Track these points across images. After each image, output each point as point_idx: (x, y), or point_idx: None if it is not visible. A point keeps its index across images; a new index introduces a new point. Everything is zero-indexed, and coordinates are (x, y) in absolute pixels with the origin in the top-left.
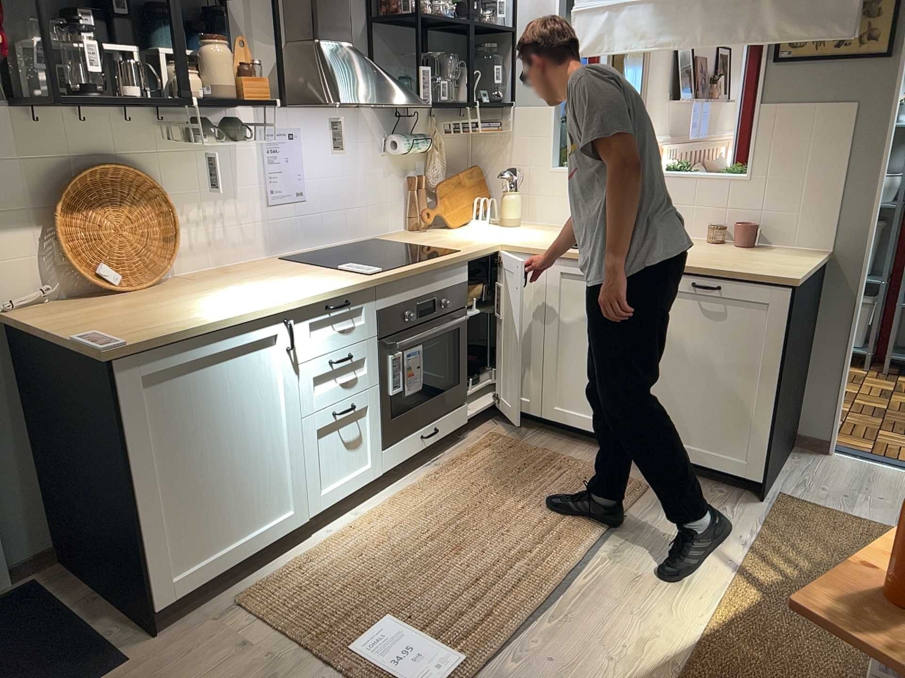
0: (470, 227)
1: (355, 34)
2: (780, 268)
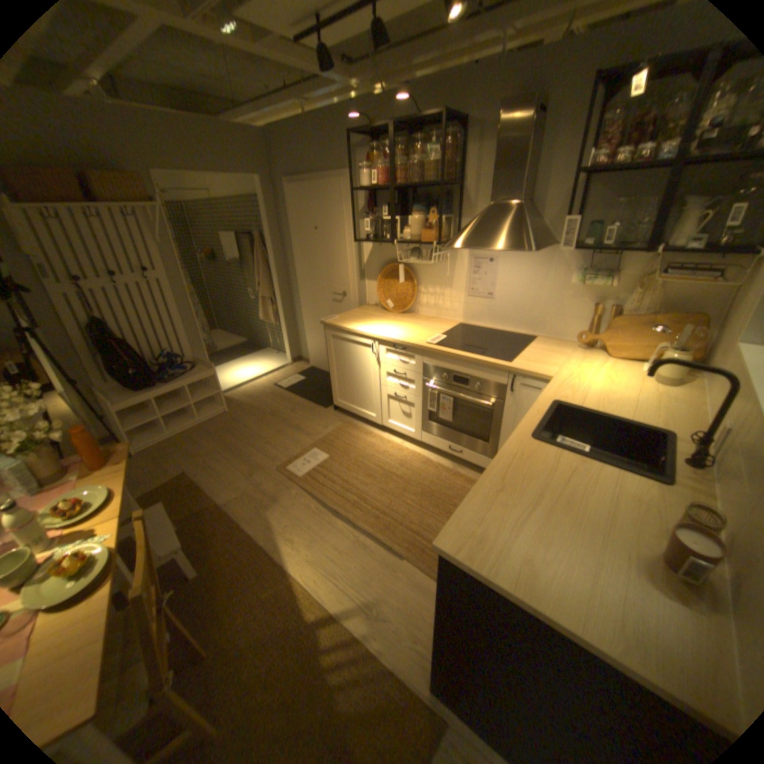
0: (629, 365)
1: (569, 186)
2: (503, 552)
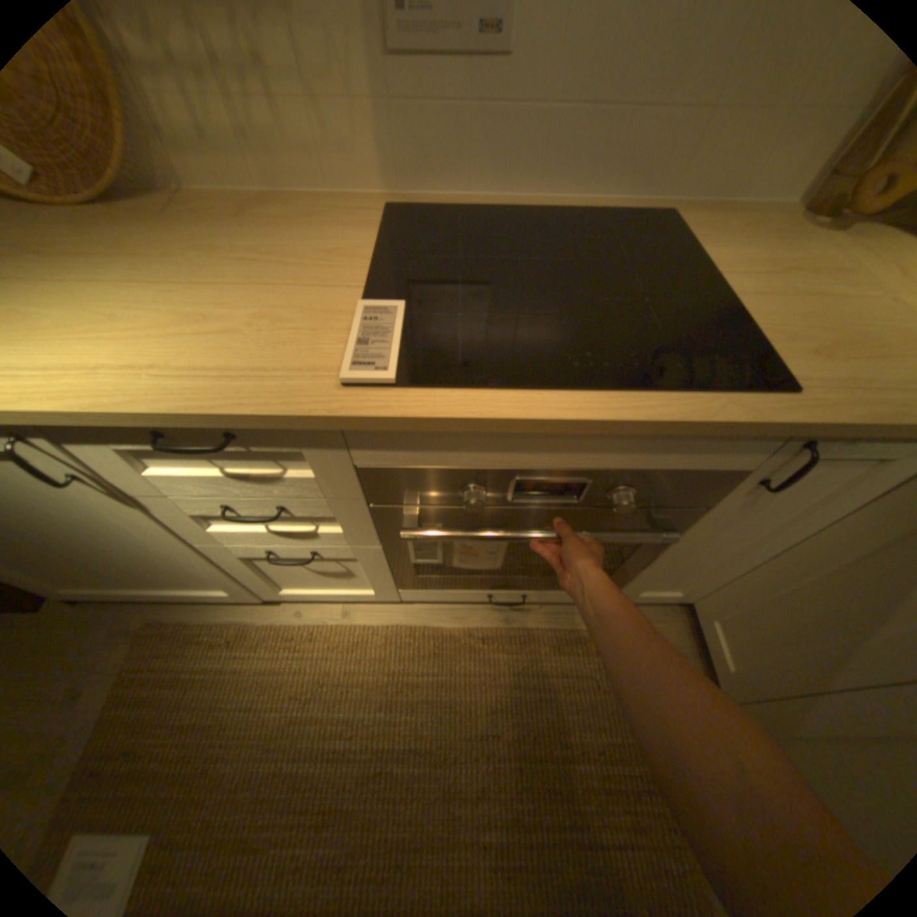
0: None
1: None
2: None
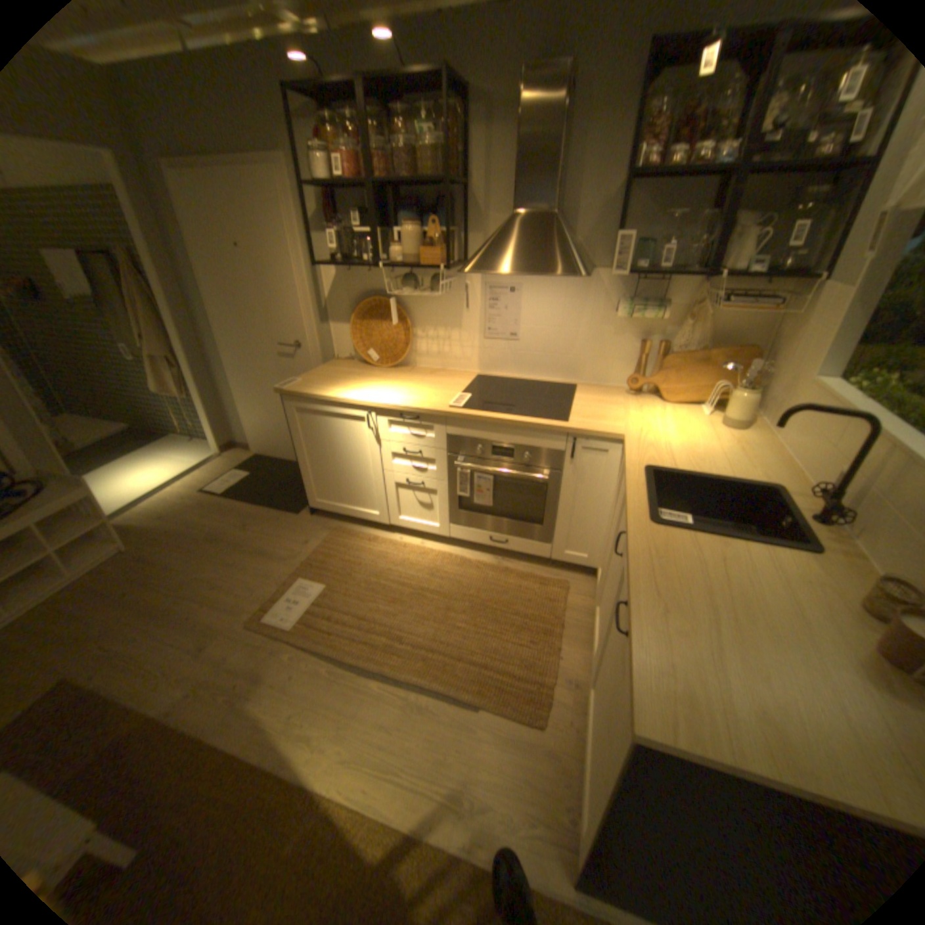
0: (687, 409)
1: (606, 194)
2: (723, 709)
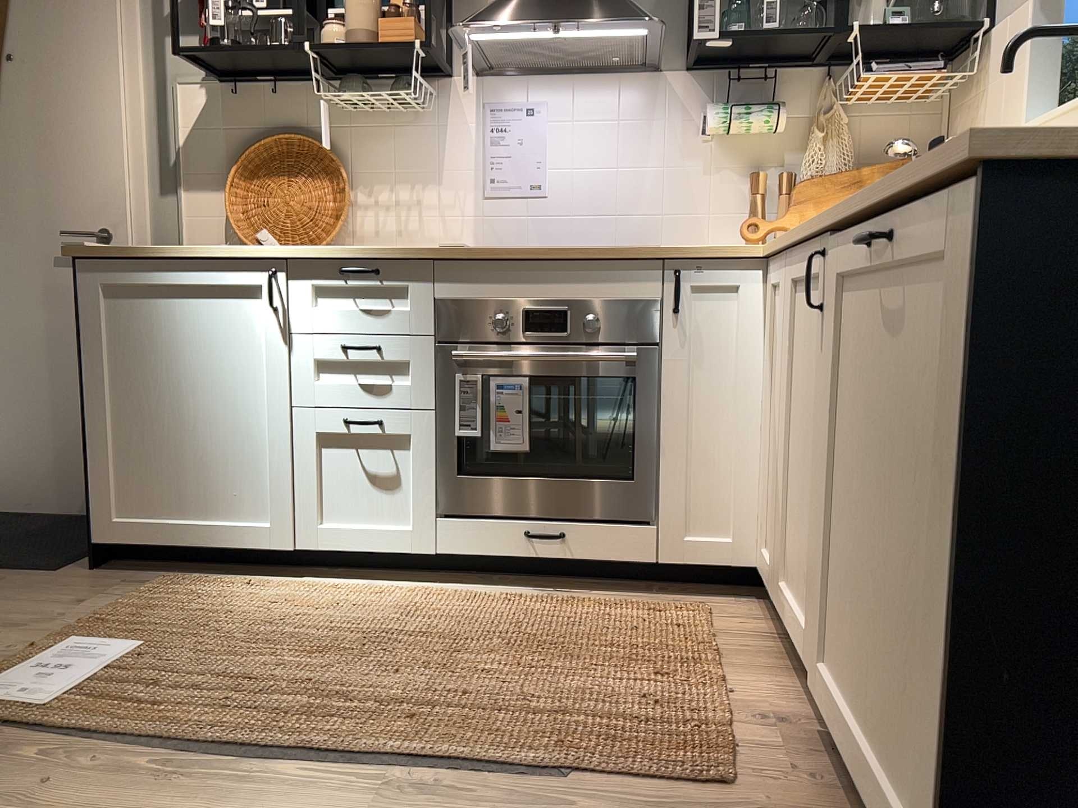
0: None
1: None
2: None
